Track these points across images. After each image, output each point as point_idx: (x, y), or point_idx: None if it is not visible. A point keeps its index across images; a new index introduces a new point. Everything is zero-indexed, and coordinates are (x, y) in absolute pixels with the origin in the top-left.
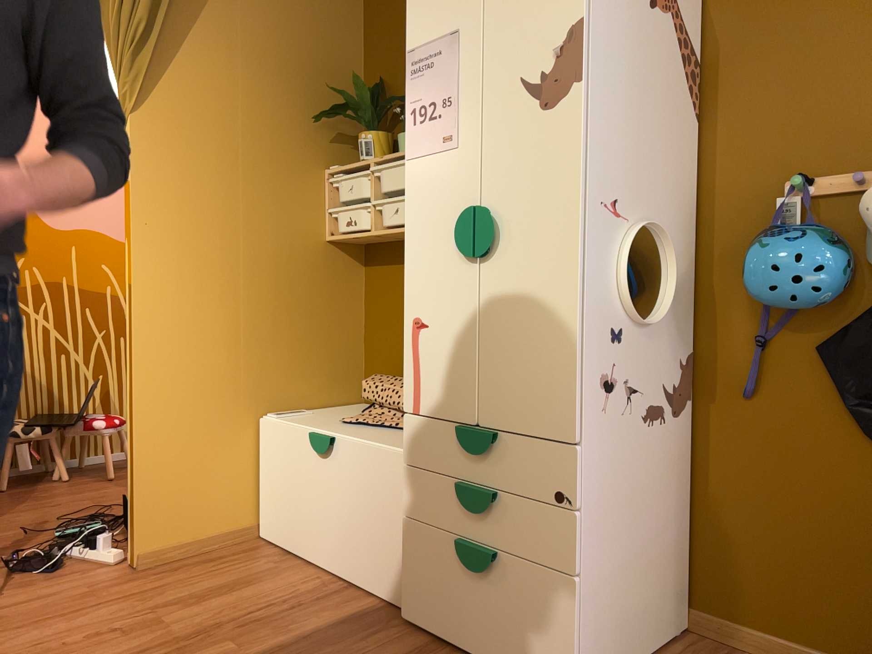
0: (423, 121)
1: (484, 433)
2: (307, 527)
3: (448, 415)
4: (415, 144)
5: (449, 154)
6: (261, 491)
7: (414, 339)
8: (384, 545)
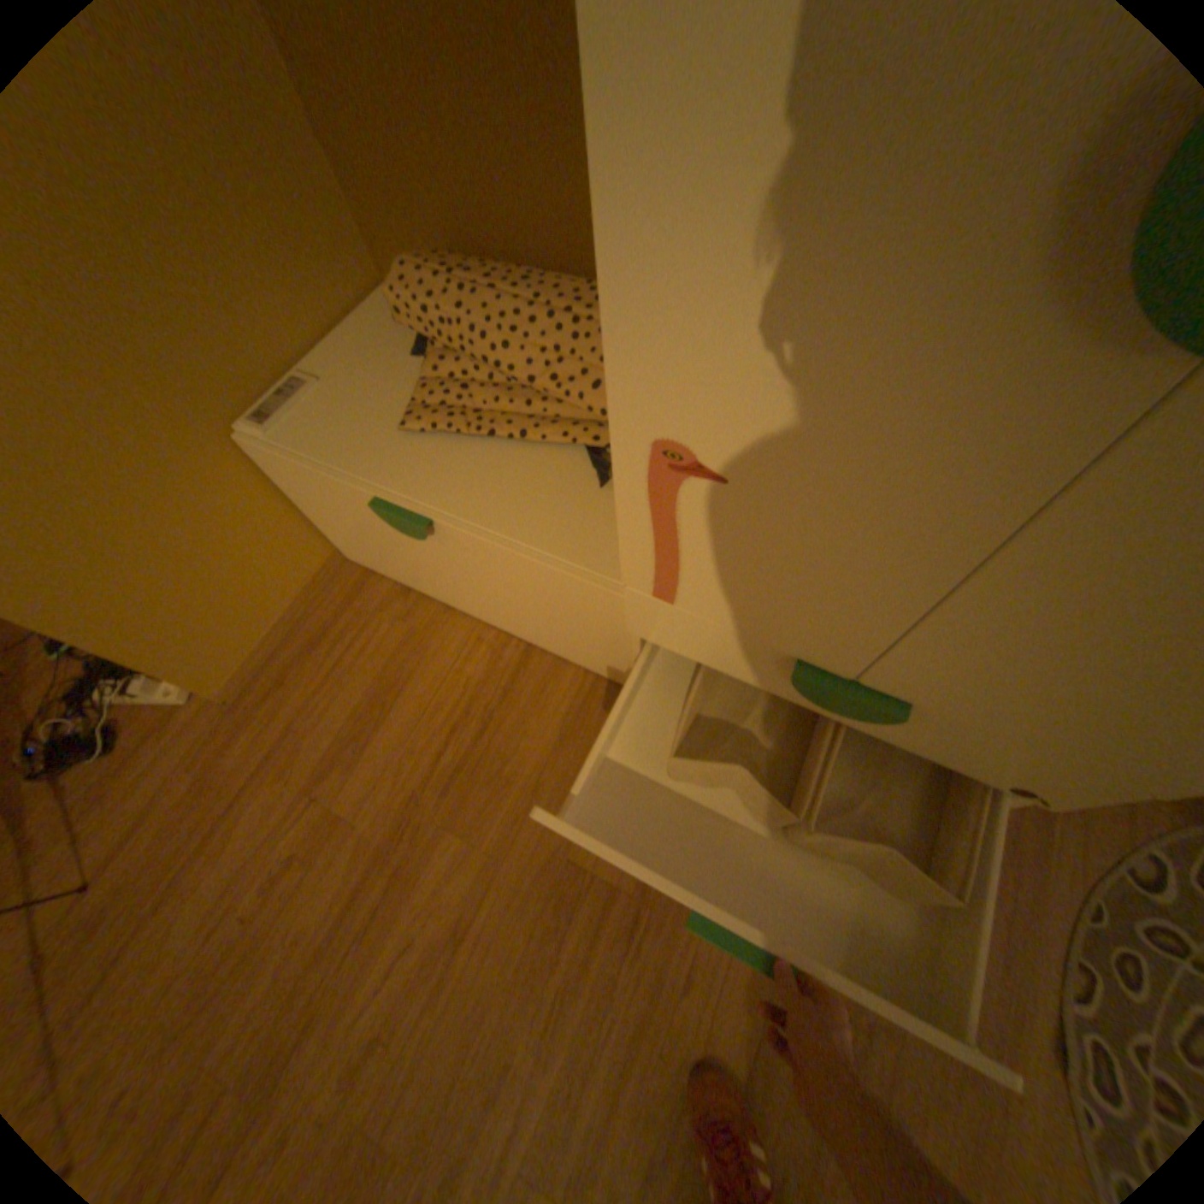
0: None
1: (880, 706)
2: (431, 581)
3: (763, 635)
4: None
5: None
6: (313, 515)
7: (660, 486)
8: (583, 642)
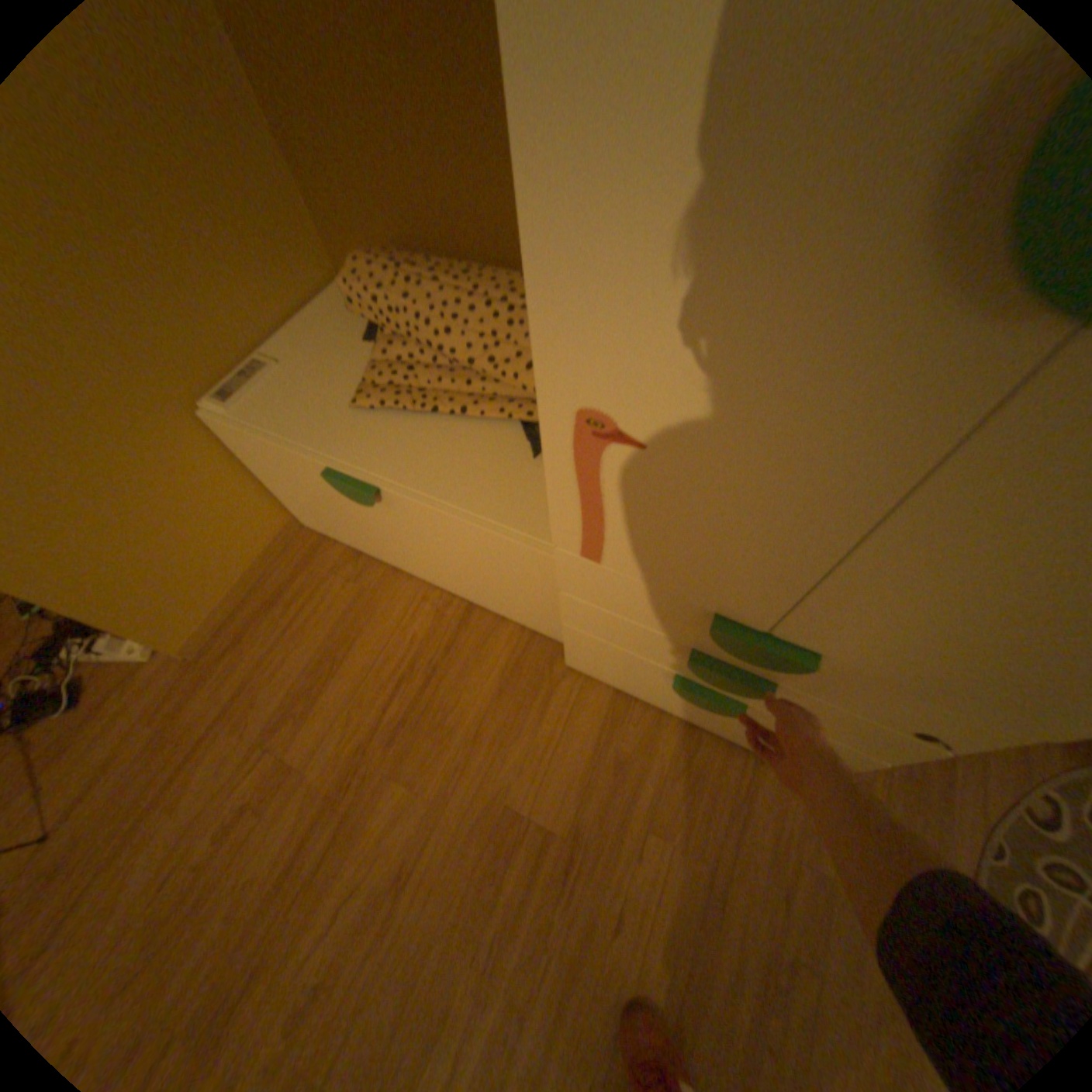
0: None
1: (792, 656)
2: (380, 546)
3: (682, 591)
4: None
5: None
6: (272, 486)
7: (584, 453)
8: (519, 601)
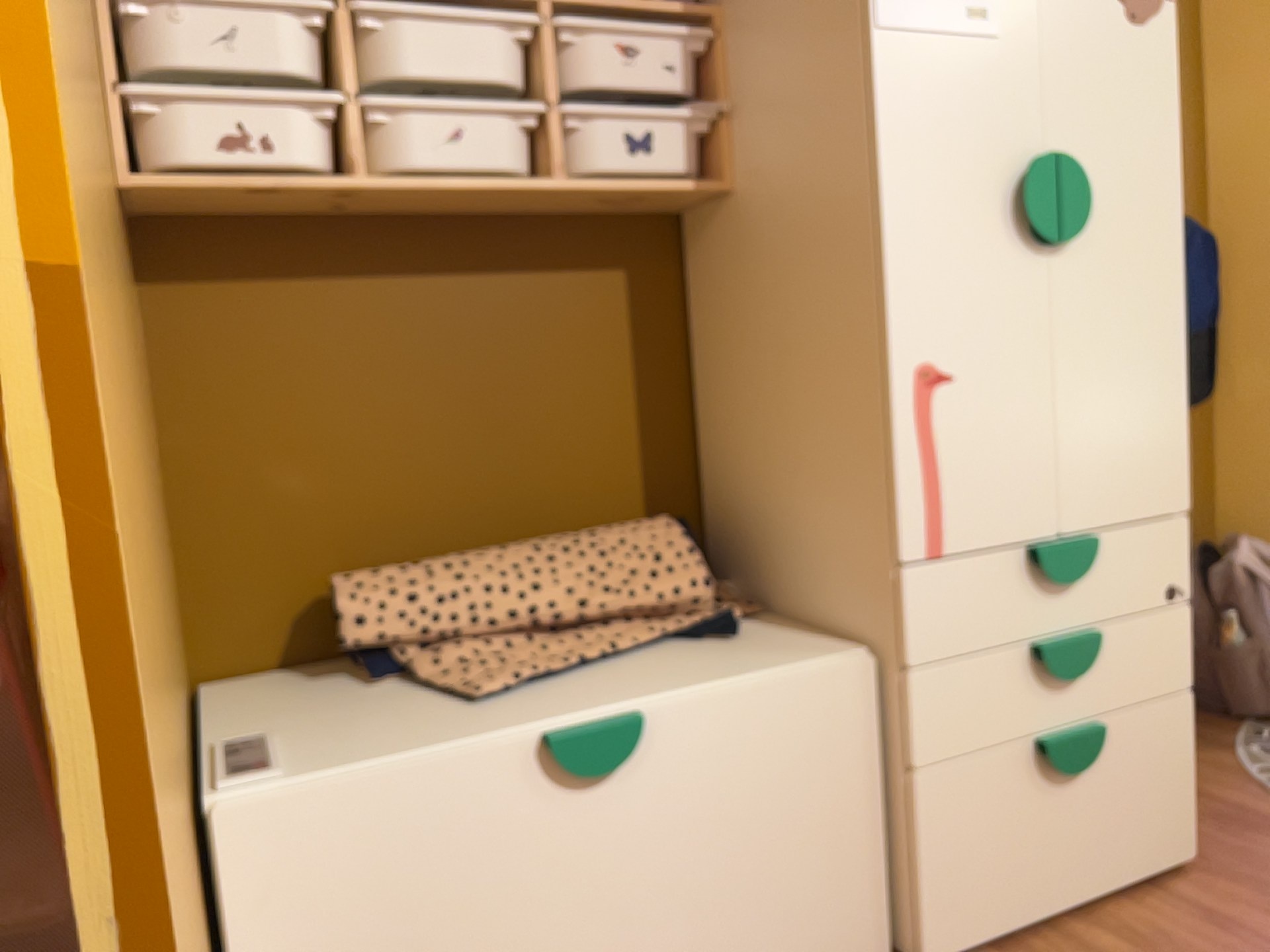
0: None
1: (1088, 539)
2: None
3: (1006, 537)
4: (902, 0)
5: (983, 44)
6: None
7: (923, 410)
8: (824, 874)
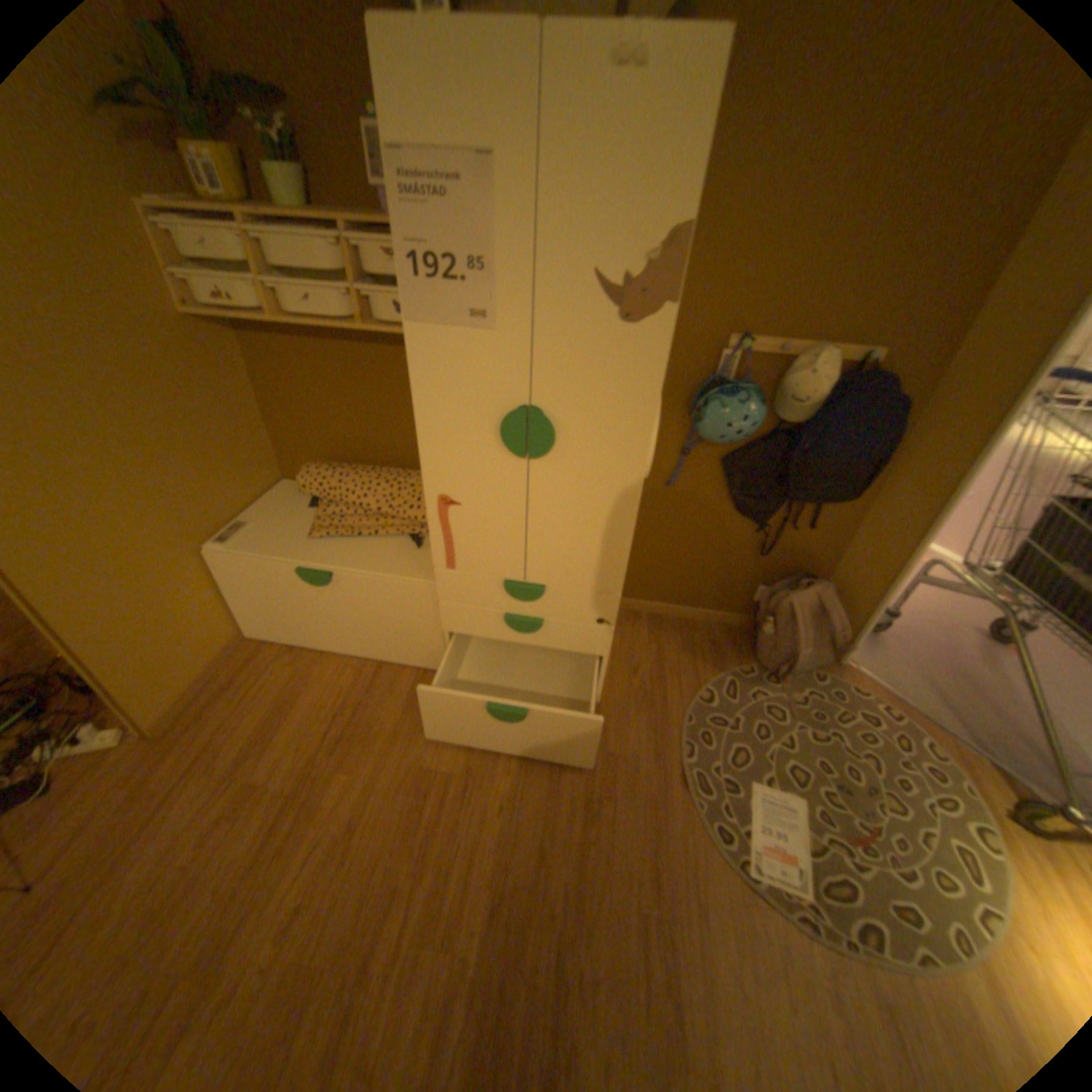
0: (431, 278)
1: (534, 588)
2: (315, 631)
3: (489, 572)
4: (420, 305)
5: (481, 335)
6: (230, 605)
7: (442, 513)
8: (415, 640)
